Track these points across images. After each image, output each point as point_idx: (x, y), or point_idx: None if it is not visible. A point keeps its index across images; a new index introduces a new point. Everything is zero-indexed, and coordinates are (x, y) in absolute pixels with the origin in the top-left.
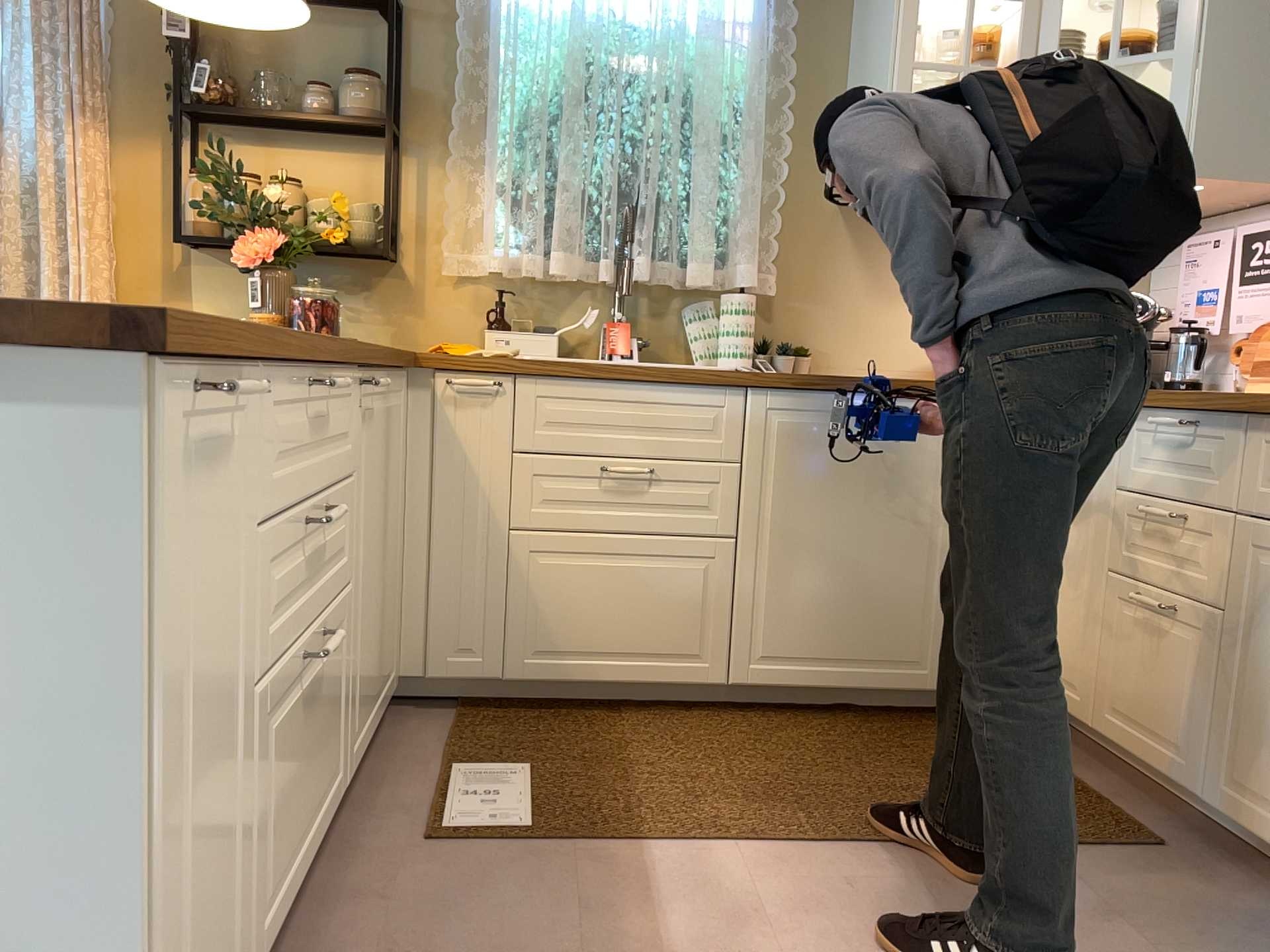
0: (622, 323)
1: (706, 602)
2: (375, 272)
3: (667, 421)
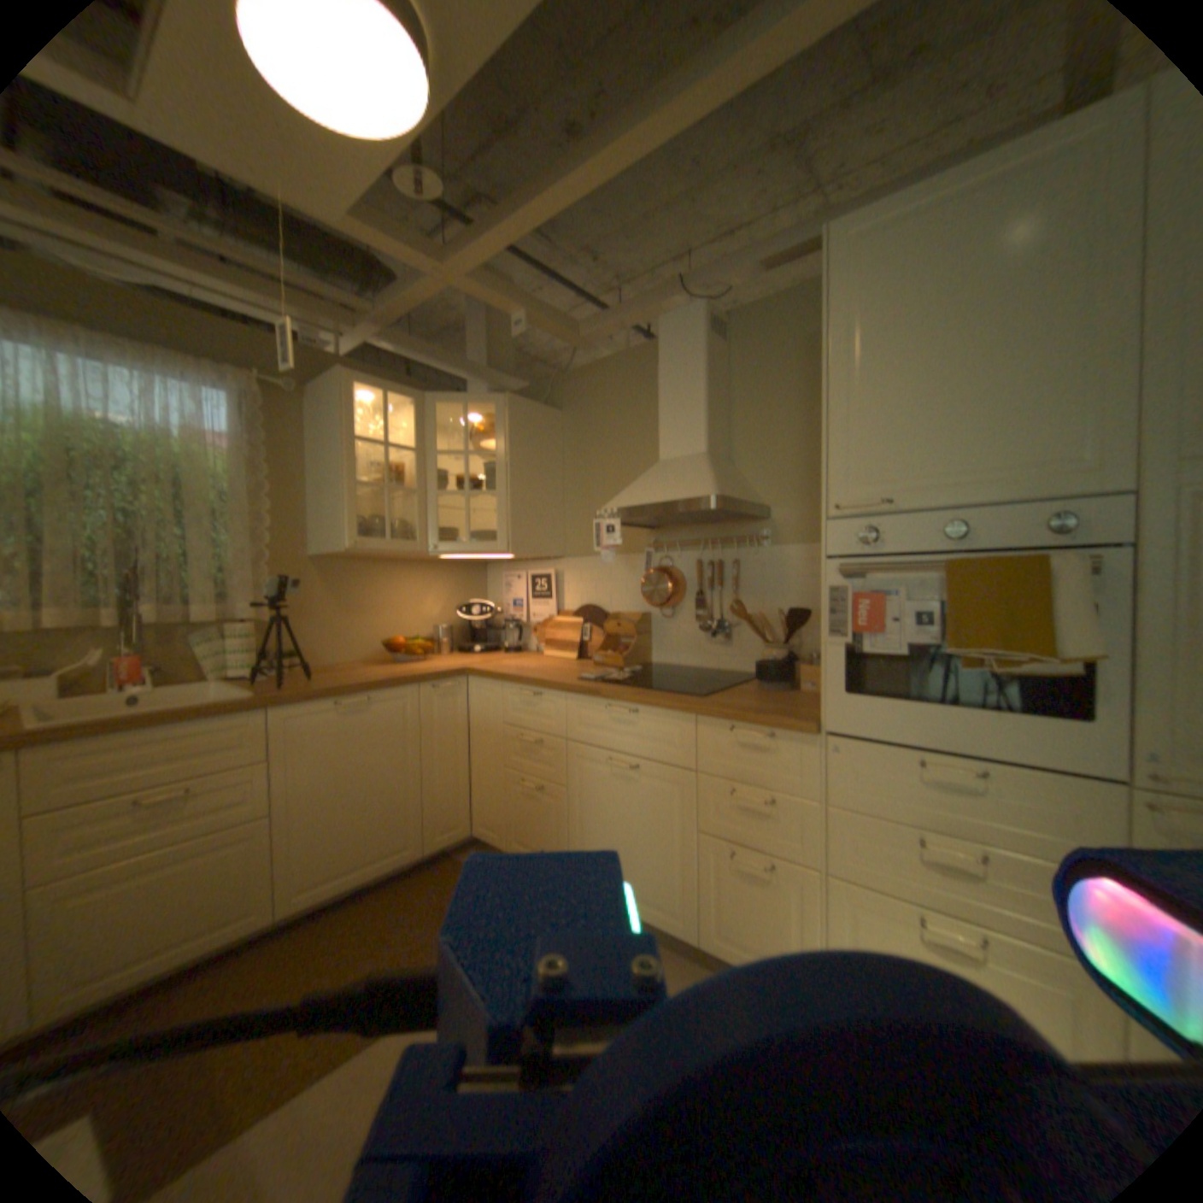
0: (125, 659)
1: (246, 874)
2: None
3: (195, 752)
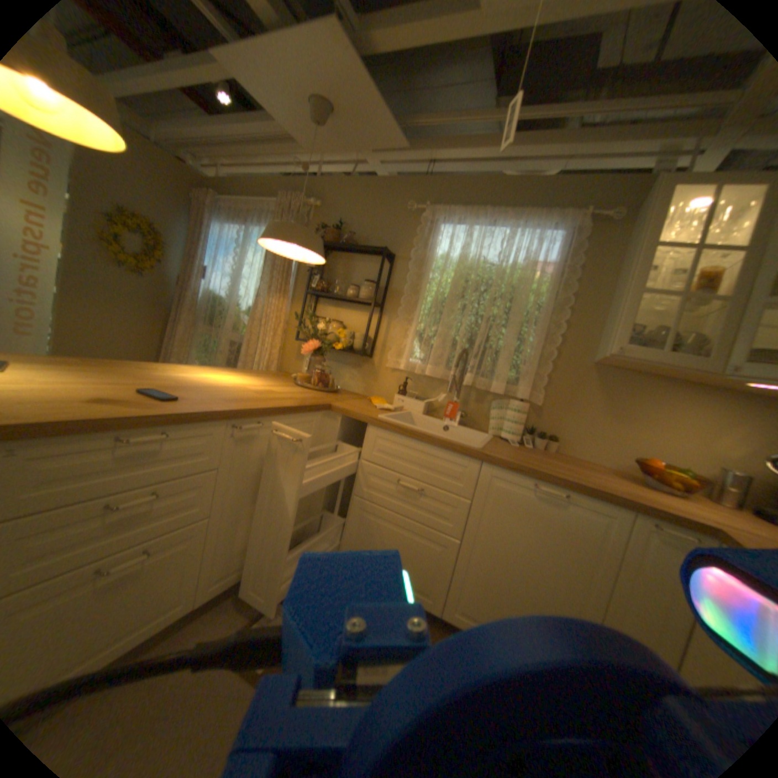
0: (458, 404)
1: (437, 569)
2: (362, 362)
3: (435, 467)
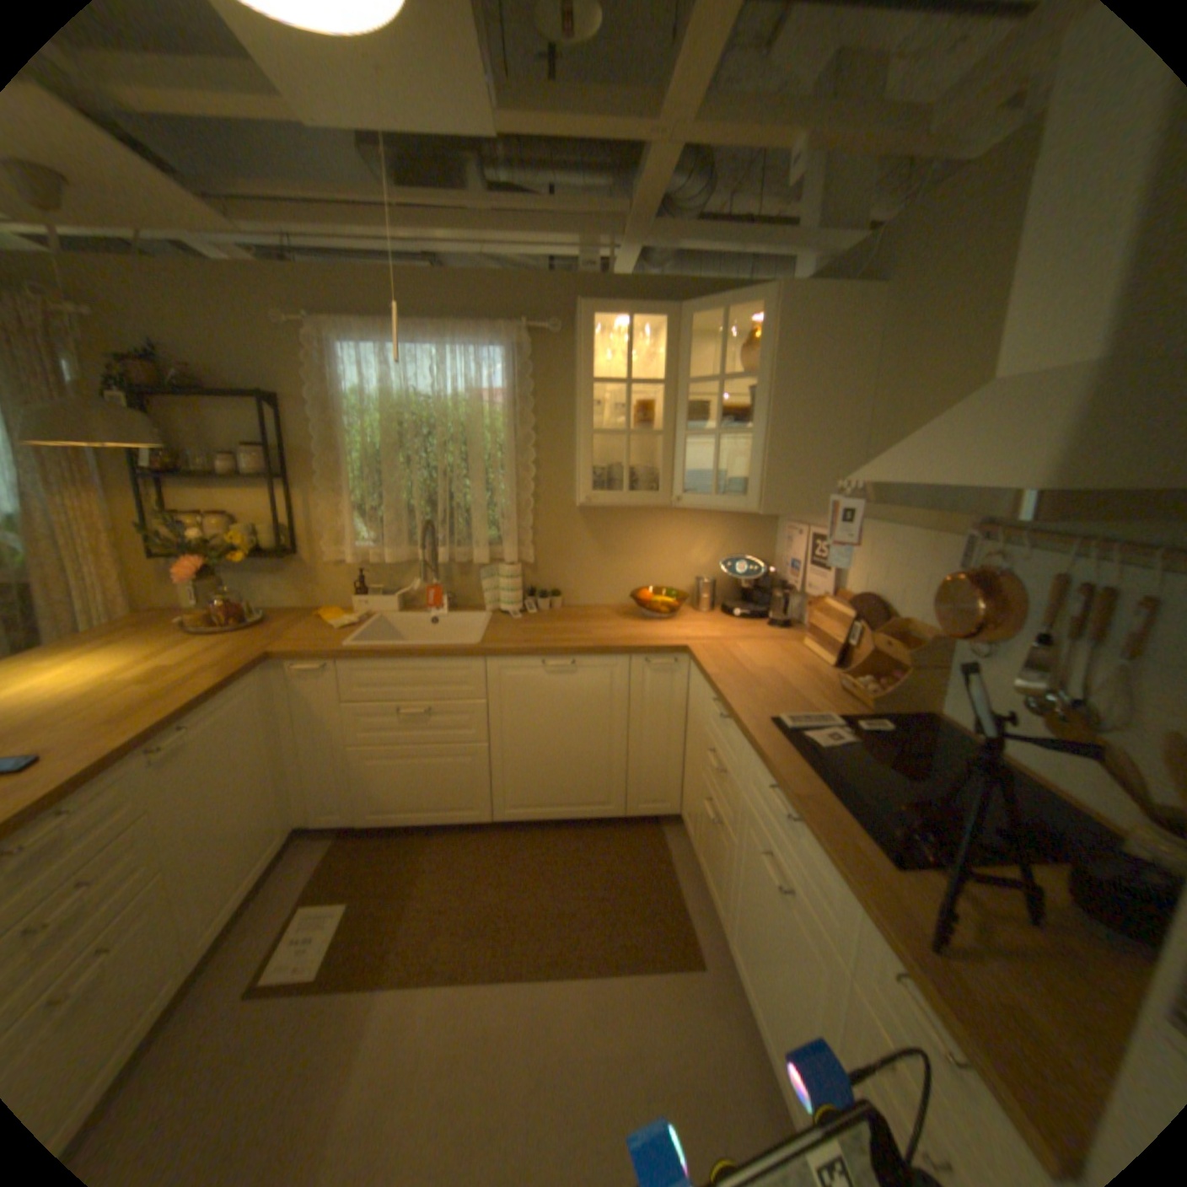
0: (441, 584)
1: (474, 780)
2: (284, 562)
3: (436, 681)
